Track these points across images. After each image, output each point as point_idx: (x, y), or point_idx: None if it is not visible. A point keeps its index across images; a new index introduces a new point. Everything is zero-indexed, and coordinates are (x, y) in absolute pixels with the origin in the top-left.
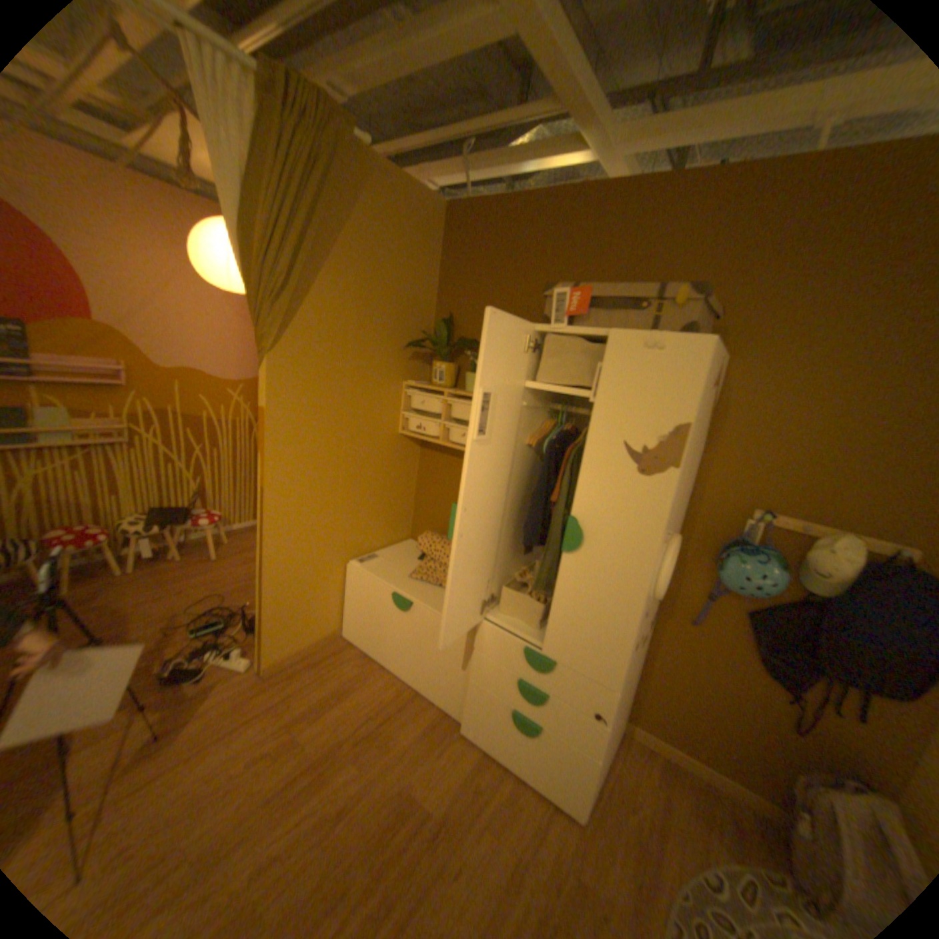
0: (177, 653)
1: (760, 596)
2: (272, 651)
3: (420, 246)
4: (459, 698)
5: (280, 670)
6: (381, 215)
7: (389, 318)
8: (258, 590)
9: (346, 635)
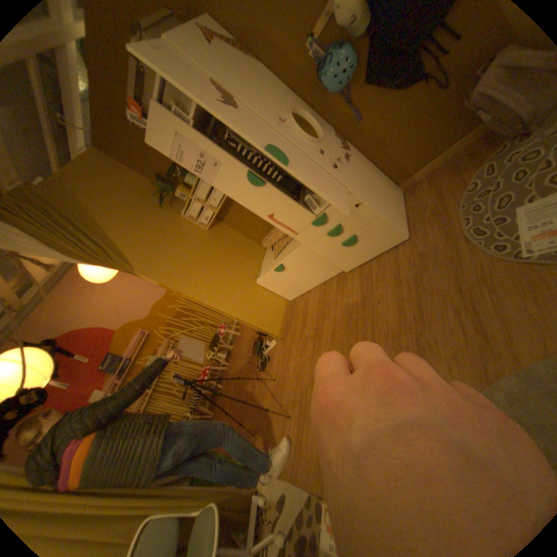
0: (257, 362)
1: (351, 70)
2: (273, 329)
3: (111, 172)
4: (332, 264)
5: (284, 330)
6: (86, 186)
7: (143, 207)
8: (242, 322)
9: (290, 298)
